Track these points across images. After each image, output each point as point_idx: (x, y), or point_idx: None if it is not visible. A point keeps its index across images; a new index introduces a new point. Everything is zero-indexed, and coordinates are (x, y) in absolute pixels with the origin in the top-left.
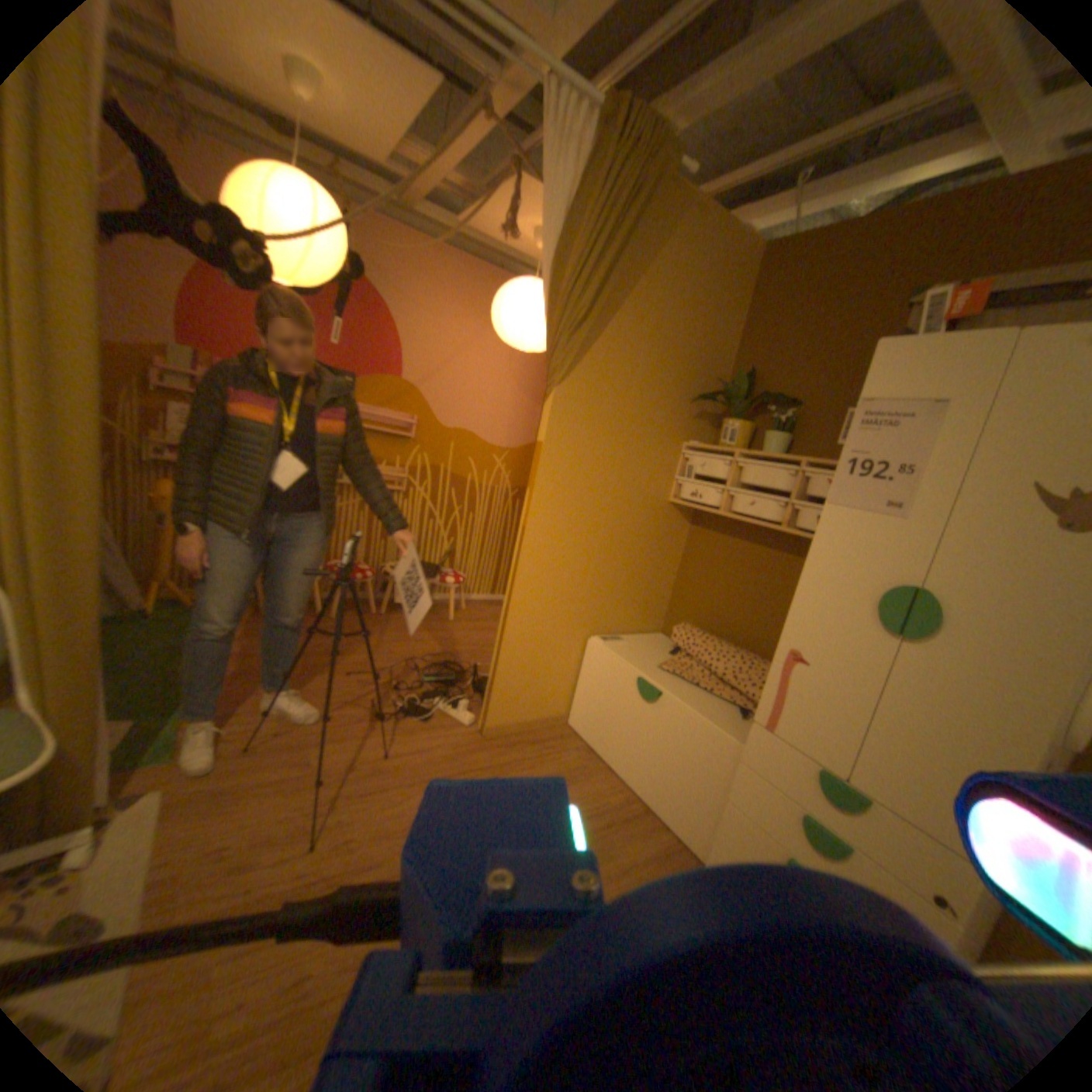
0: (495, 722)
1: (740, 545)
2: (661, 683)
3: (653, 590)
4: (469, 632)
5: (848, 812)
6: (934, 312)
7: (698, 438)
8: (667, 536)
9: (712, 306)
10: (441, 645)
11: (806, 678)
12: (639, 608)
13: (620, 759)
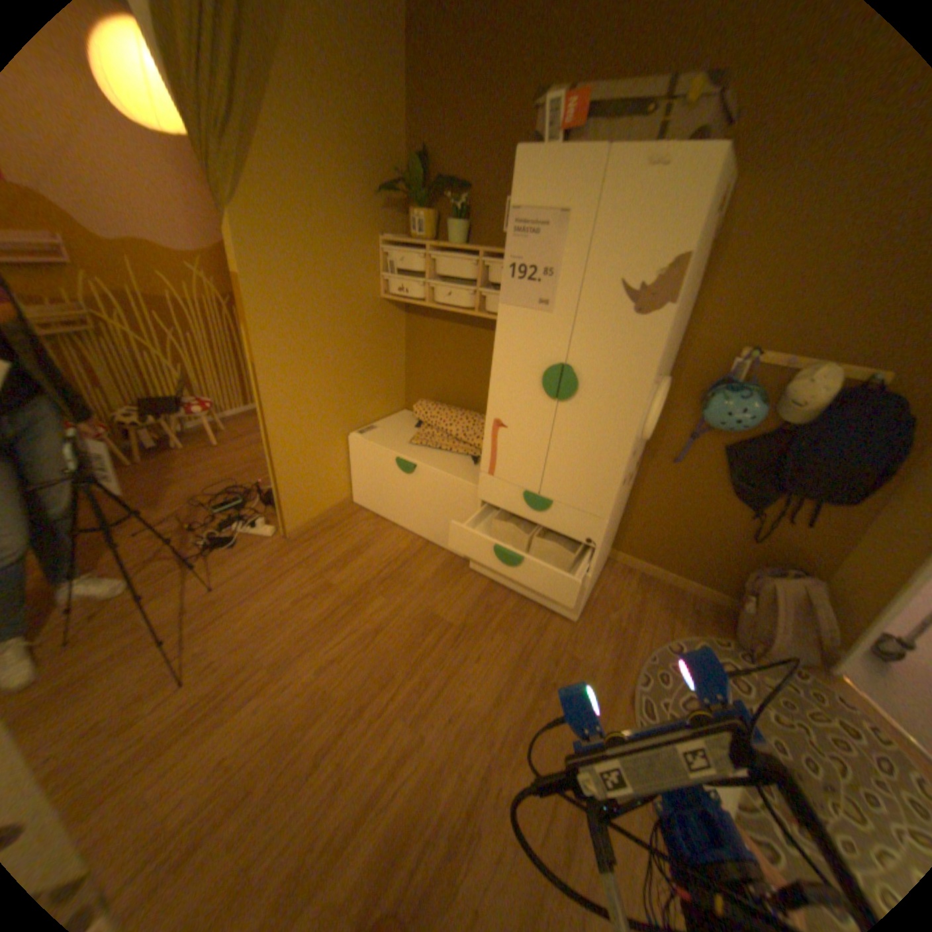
0: (295, 526)
1: (448, 328)
2: (414, 457)
3: (390, 379)
4: (240, 453)
5: (541, 511)
6: (555, 110)
7: (392, 231)
8: (389, 330)
9: (367, 76)
10: (217, 474)
11: (507, 437)
12: (383, 397)
13: (400, 516)
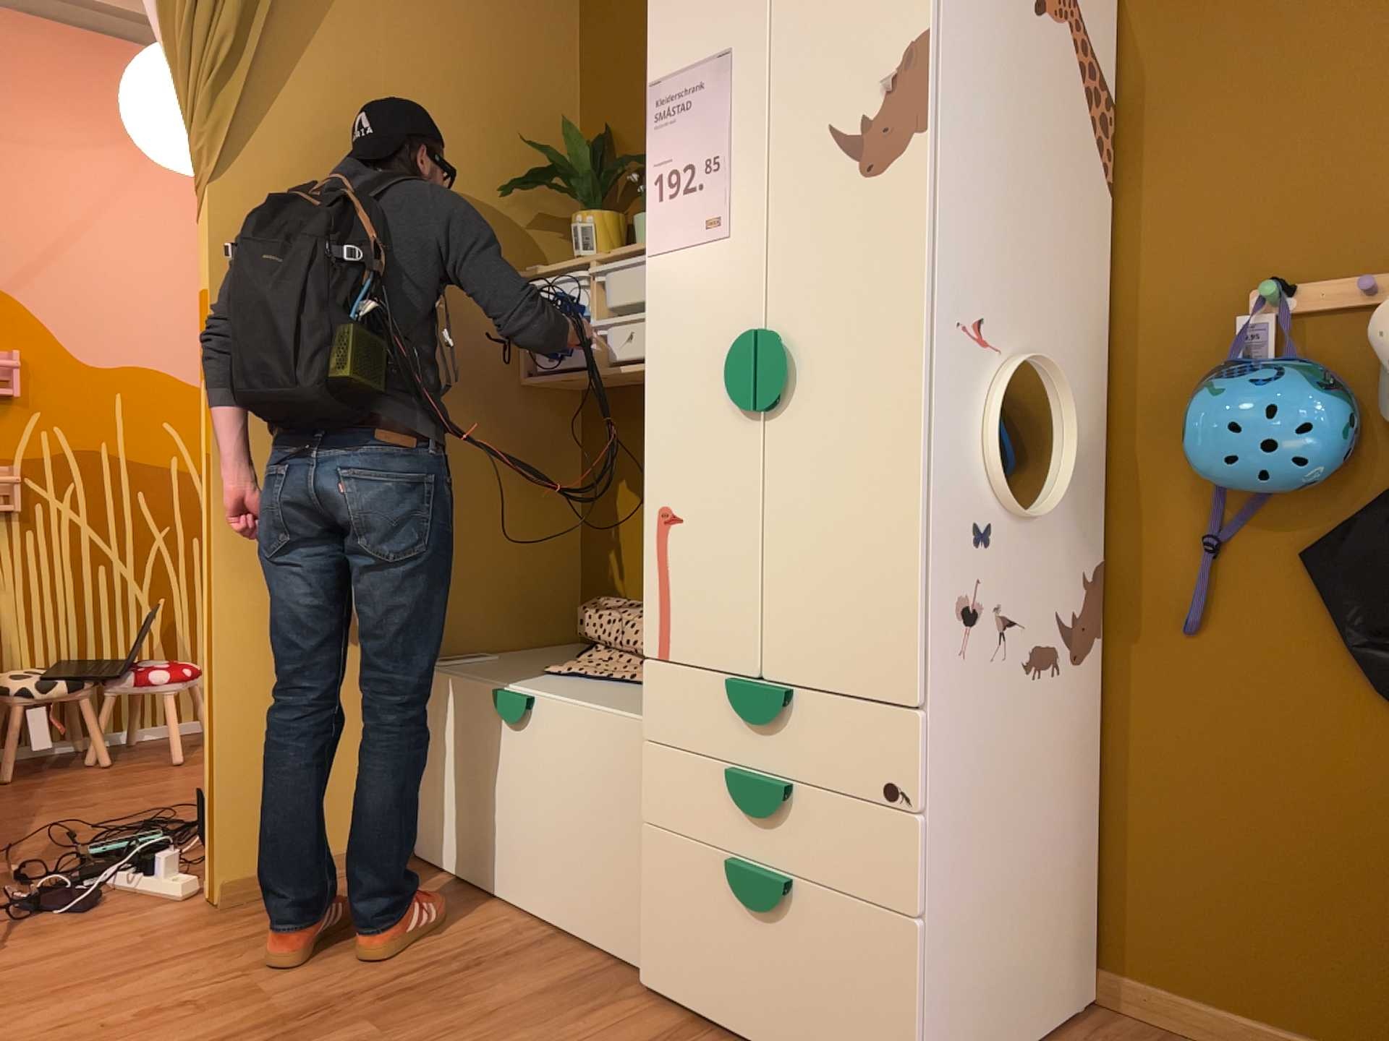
0: (237, 868)
1: None
2: (534, 686)
3: (536, 558)
4: None
5: (769, 723)
6: None
7: (548, 263)
8: (536, 449)
9: (505, 34)
10: (144, 799)
11: (684, 542)
12: (514, 596)
13: (499, 866)
